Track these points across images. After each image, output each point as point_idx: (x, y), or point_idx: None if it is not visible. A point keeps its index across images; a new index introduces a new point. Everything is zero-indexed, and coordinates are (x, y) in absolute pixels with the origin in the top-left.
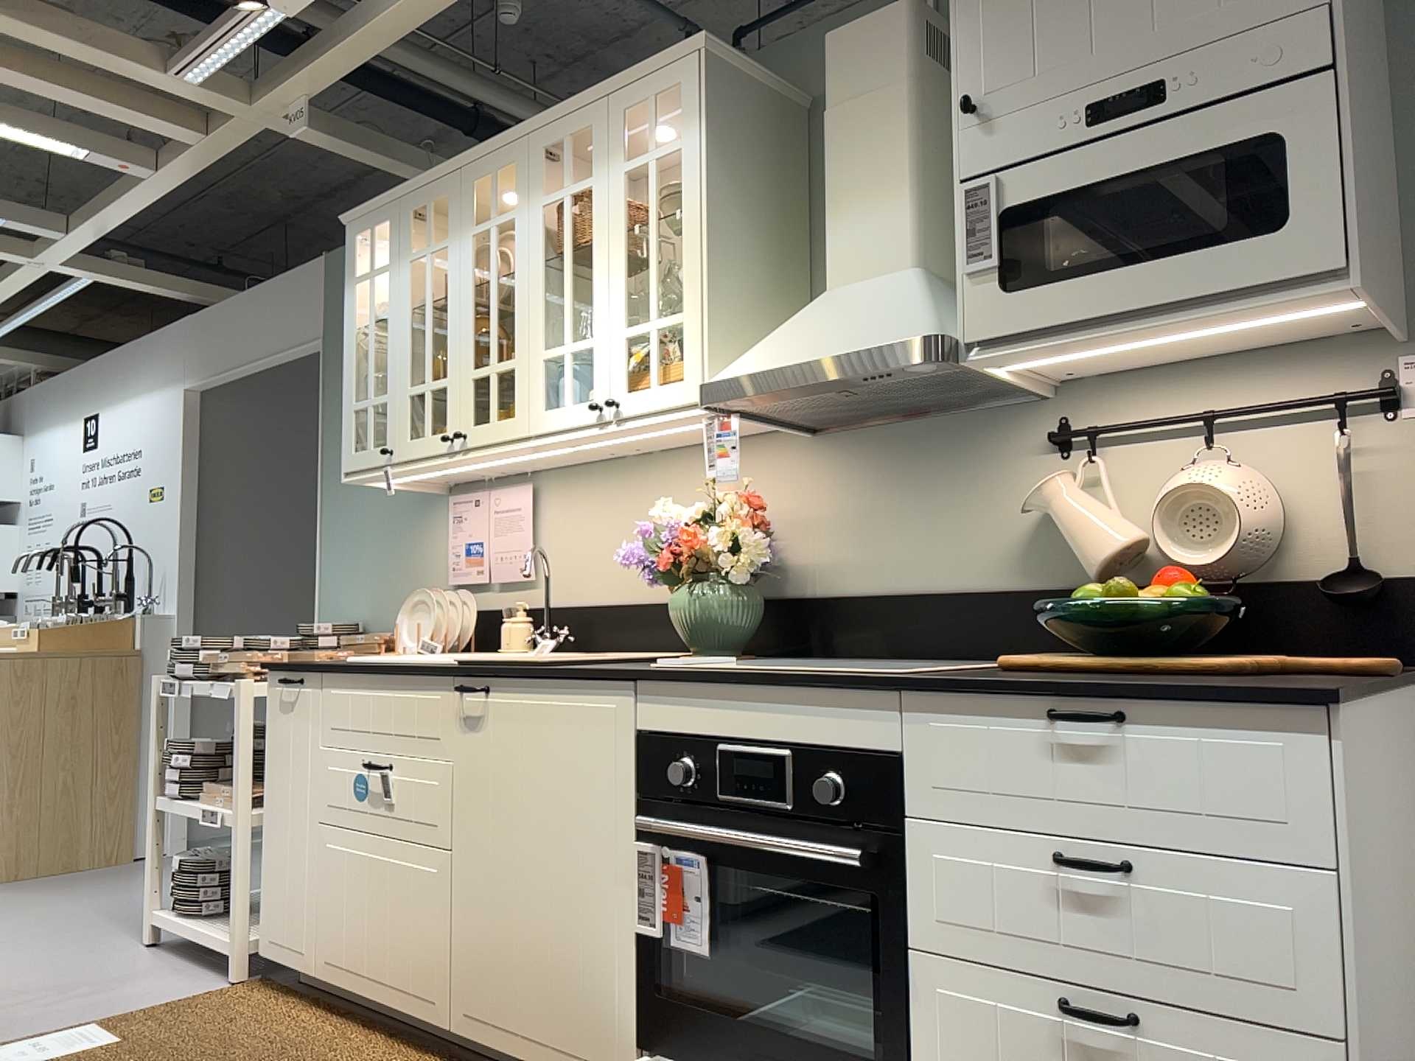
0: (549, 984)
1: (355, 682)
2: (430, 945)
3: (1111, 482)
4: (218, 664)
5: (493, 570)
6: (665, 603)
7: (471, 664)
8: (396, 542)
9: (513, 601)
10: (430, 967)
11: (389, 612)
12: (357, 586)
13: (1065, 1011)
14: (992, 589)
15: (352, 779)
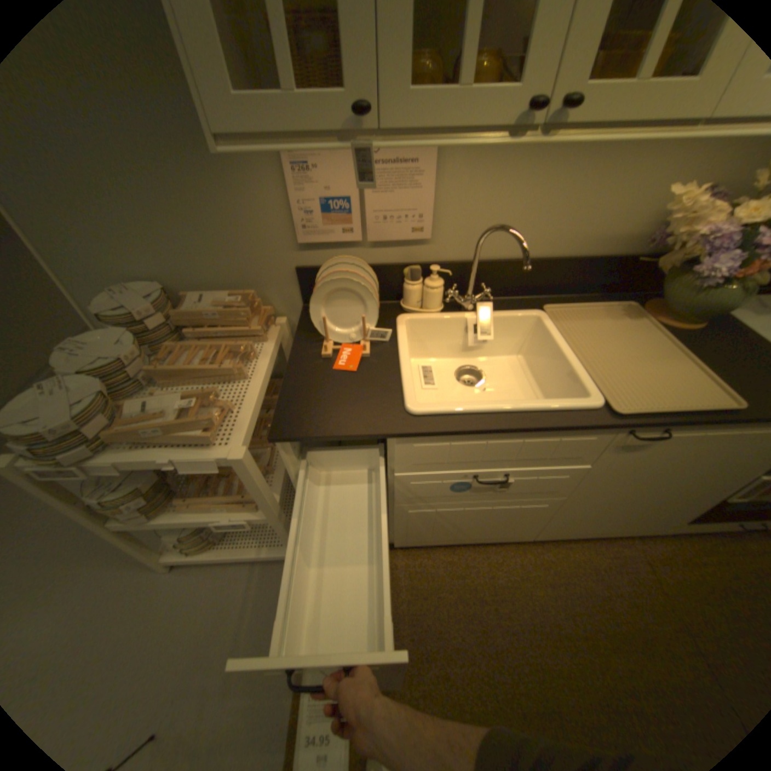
0: (638, 521)
1: (461, 438)
2: (530, 526)
3: None
4: (134, 437)
5: (373, 229)
6: (584, 258)
7: (638, 411)
8: (170, 188)
9: (395, 257)
10: (526, 531)
11: (193, 269)
12: (115, 242)
13: None
14: None
15: (450, 485)
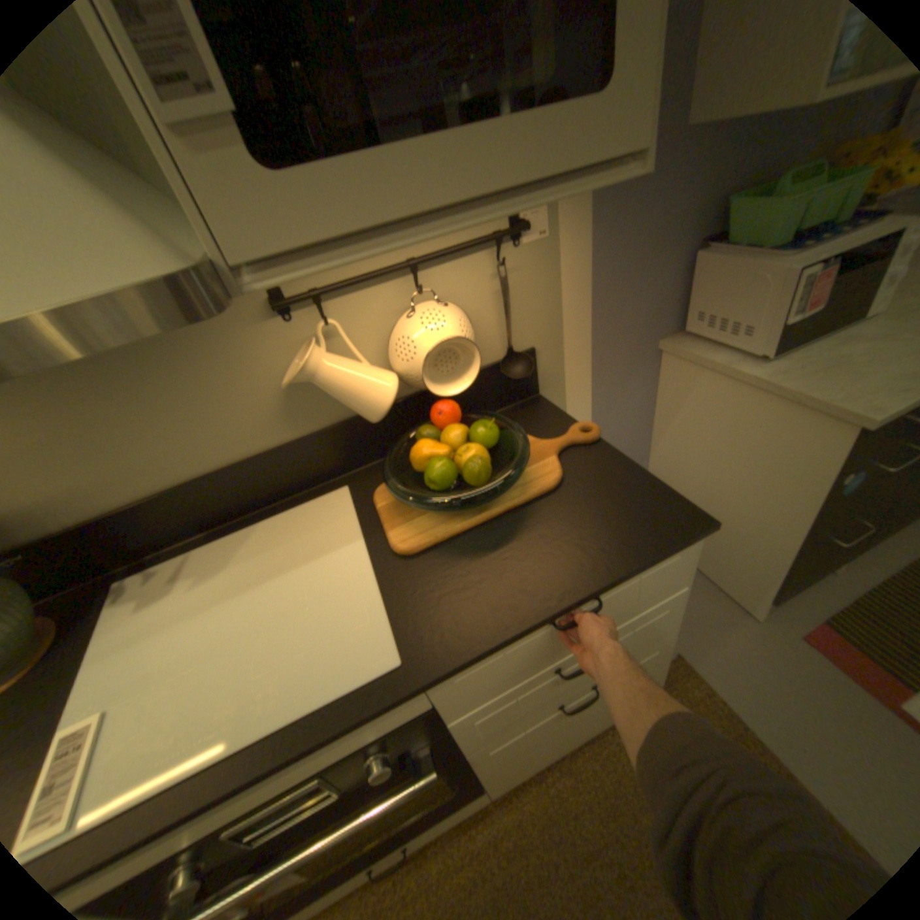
0: None
1: None
2: None
3: (353, 339)
4: None
5: None
6: None
7: None
8: None
9: None
10: None
11: None
12: None
13: (569, 715)
14: (271, 446)
15: None
